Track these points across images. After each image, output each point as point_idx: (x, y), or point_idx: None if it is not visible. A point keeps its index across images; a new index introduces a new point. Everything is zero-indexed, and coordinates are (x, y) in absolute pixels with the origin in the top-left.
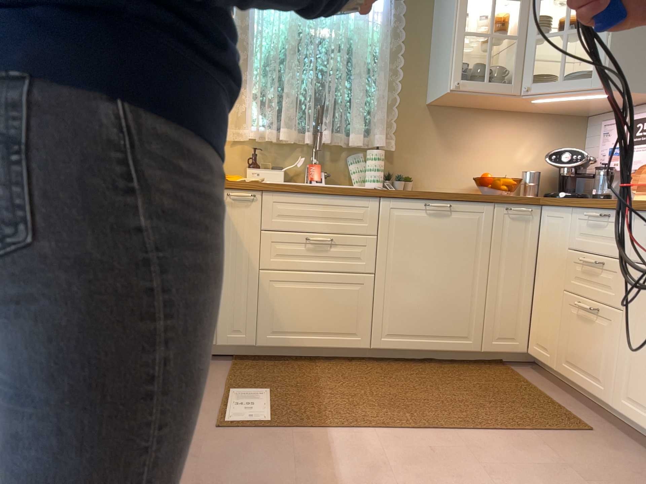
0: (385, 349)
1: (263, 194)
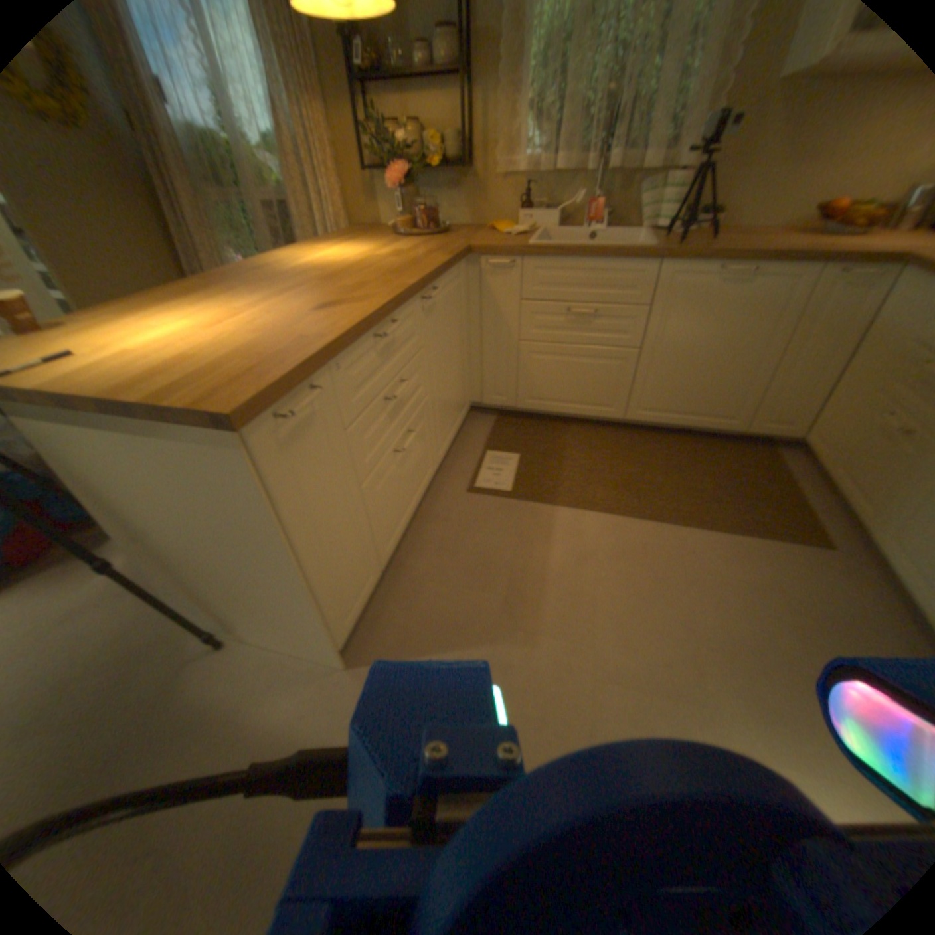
0: (637, 421)
1: (522, 260)
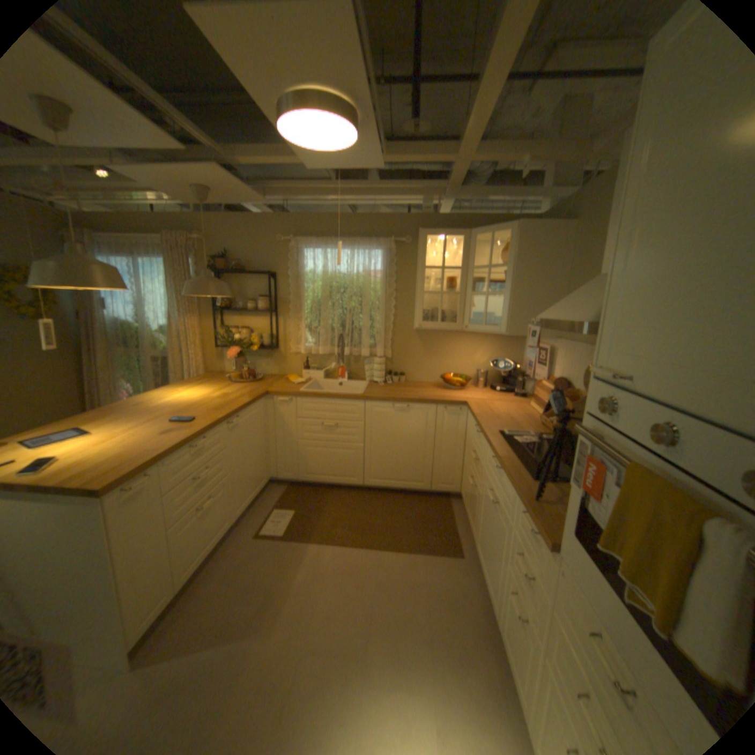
0: (371, 487)
1: (297, 399)
